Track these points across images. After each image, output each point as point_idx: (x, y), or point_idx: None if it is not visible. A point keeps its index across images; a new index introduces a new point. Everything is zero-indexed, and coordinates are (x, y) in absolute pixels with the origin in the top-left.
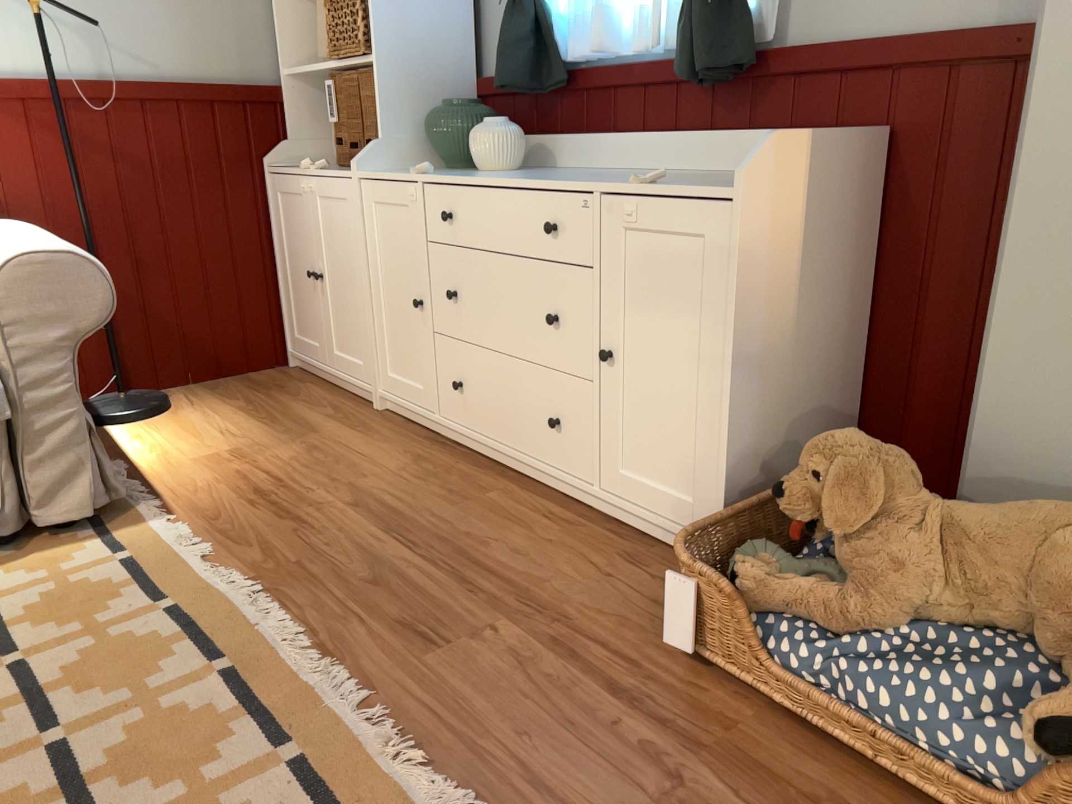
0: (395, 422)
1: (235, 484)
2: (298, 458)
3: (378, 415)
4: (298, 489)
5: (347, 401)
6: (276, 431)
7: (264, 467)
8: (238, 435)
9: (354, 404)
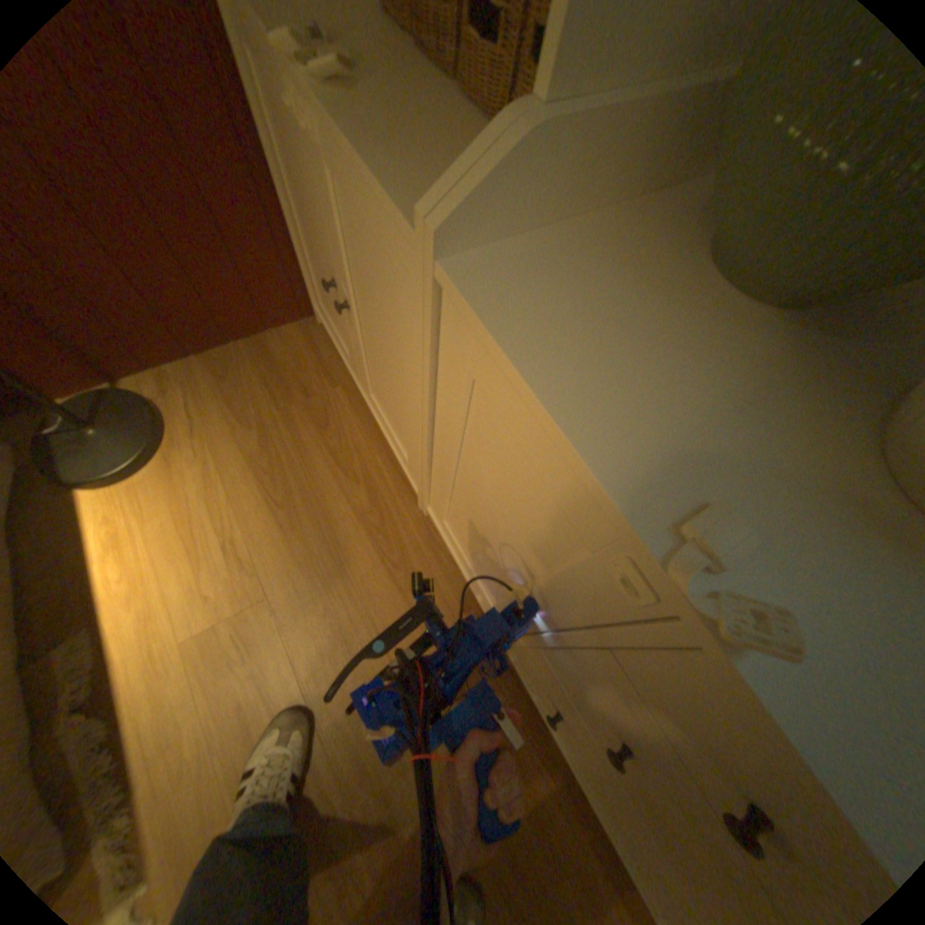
0: (448, 564)
1: (235, 759)
2: (321, 671)
3: (427, 529)
4: (317, 803)
5: (389, 466)
6: (296, 558)
7: (275, 701)
8: (246, 562)
9: (398, 481)
